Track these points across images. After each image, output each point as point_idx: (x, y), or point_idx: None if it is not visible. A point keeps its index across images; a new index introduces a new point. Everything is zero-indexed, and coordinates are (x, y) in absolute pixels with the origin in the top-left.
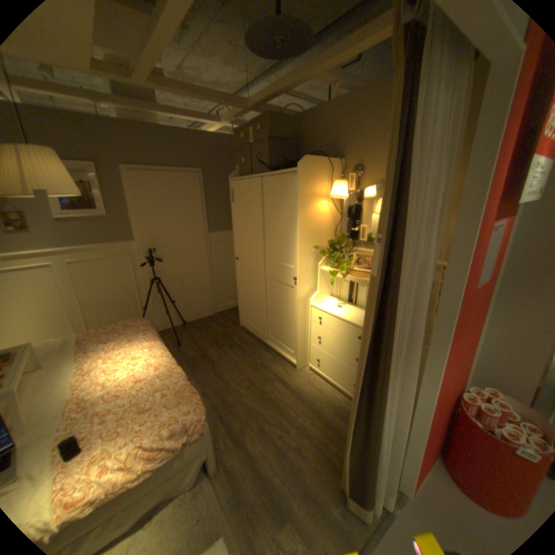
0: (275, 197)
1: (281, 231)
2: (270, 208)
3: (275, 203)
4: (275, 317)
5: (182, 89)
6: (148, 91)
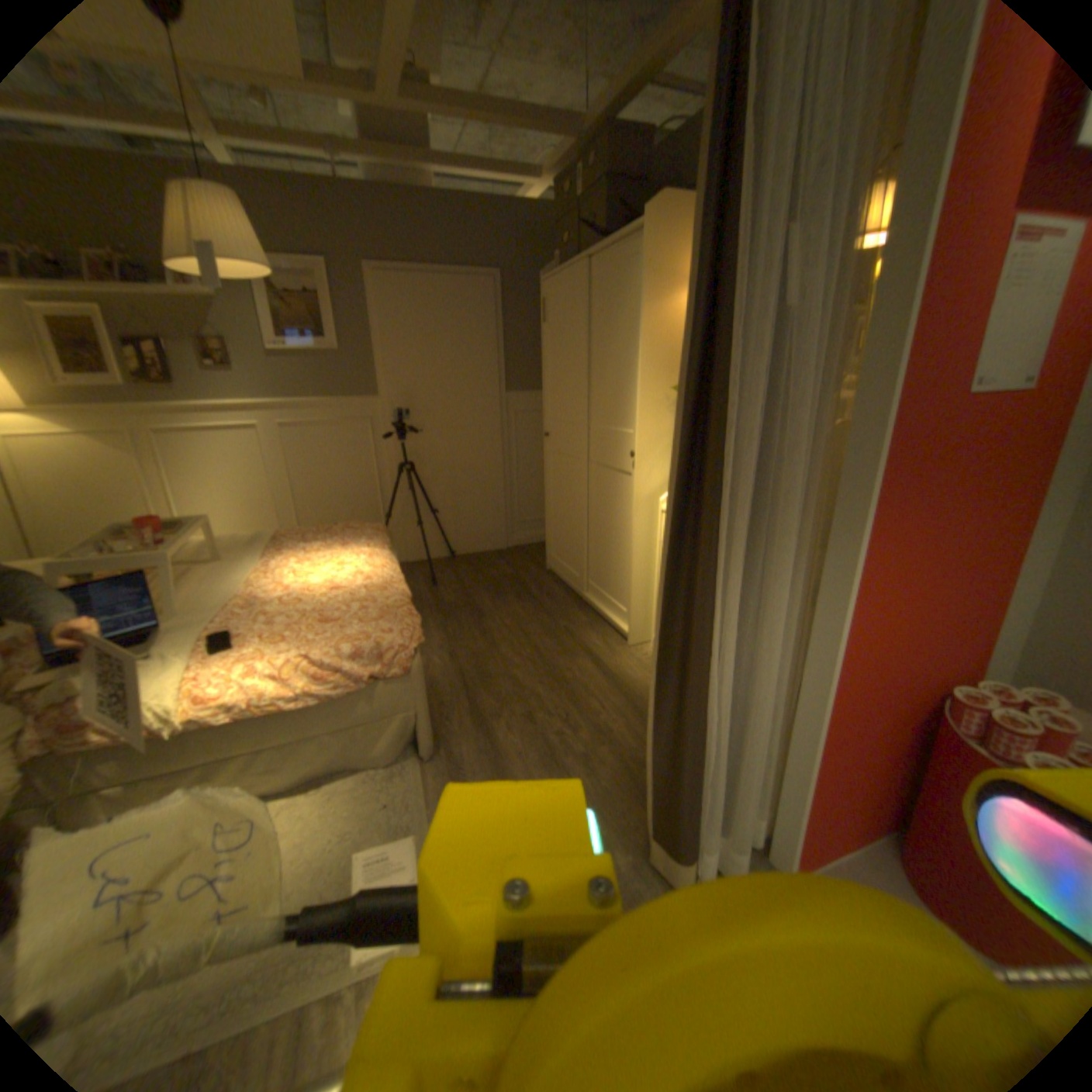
0: (610, 293)
1: (616, 361)
2: (602, 318)
3: (609, 305)
4: (601, 543)
5: (461, 104)
6: (418, 128)
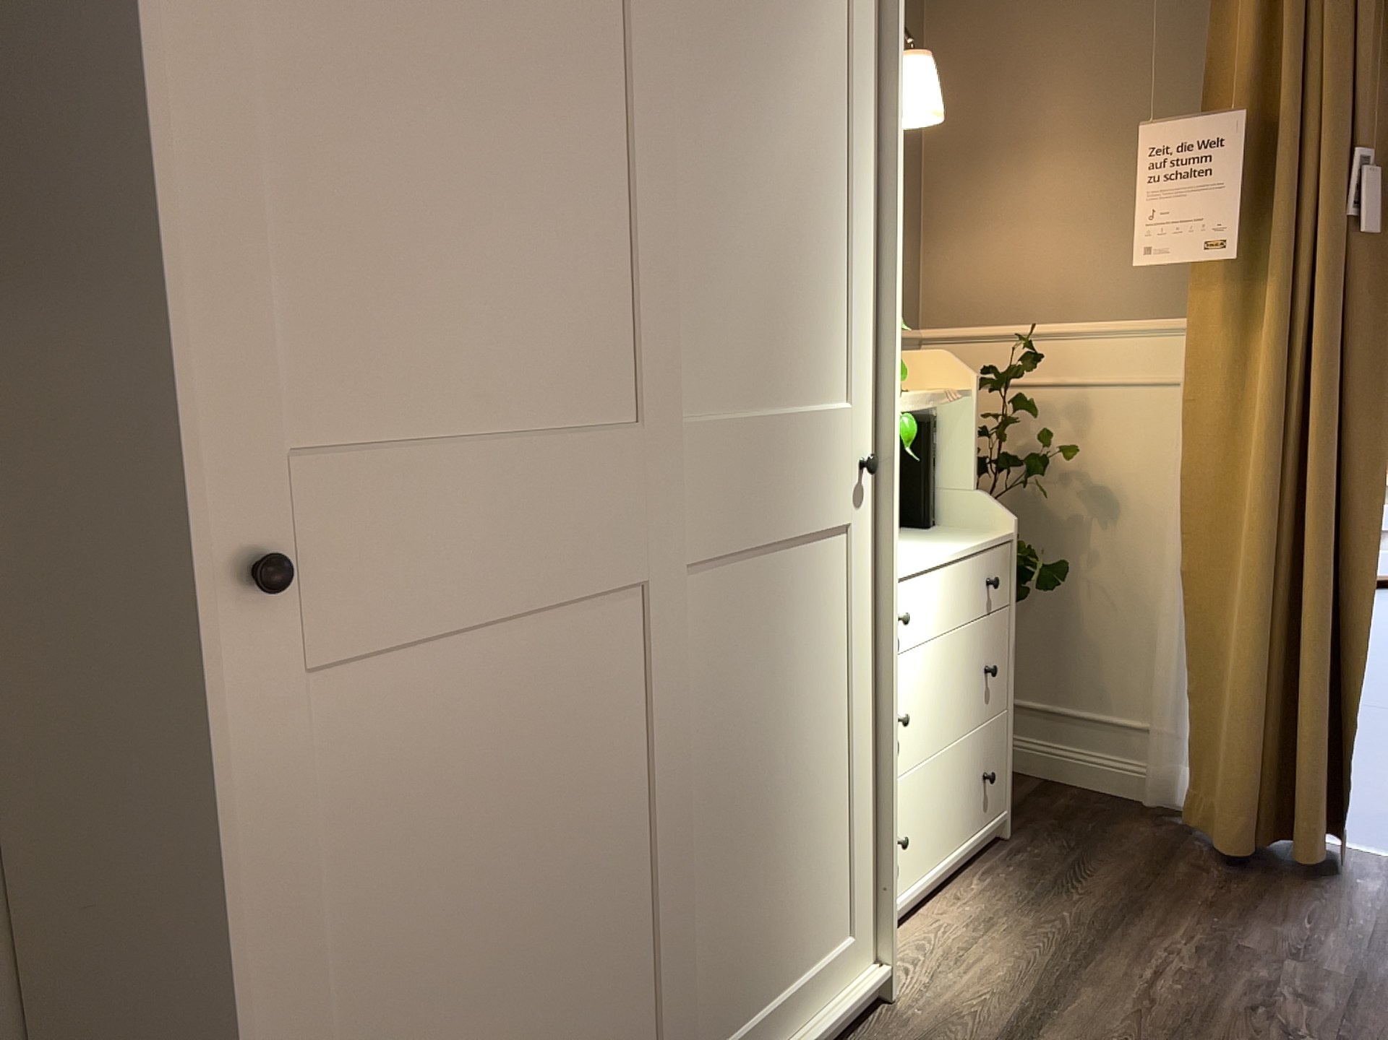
0: None
1: (782, 194)
2: (713, 20)
3: None
4: (744, 849)
5: None
6: None
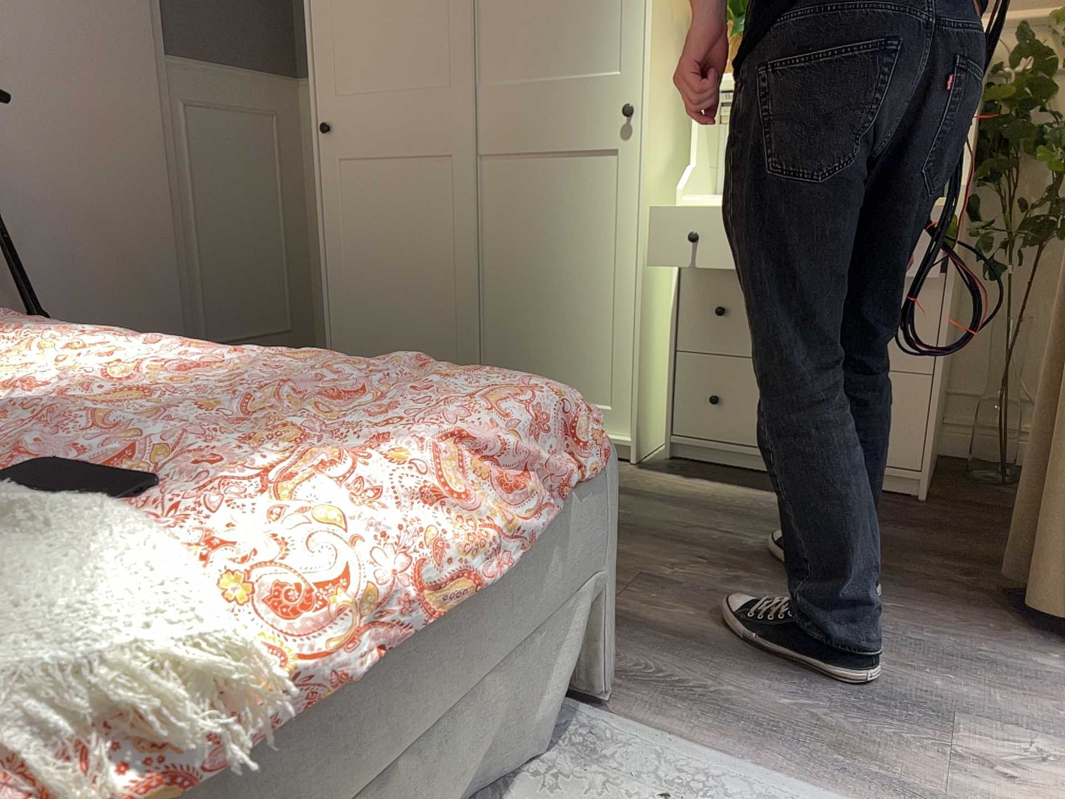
0: None
1: None
2: None
3: None
4: (524, 307)
5: None
6: None
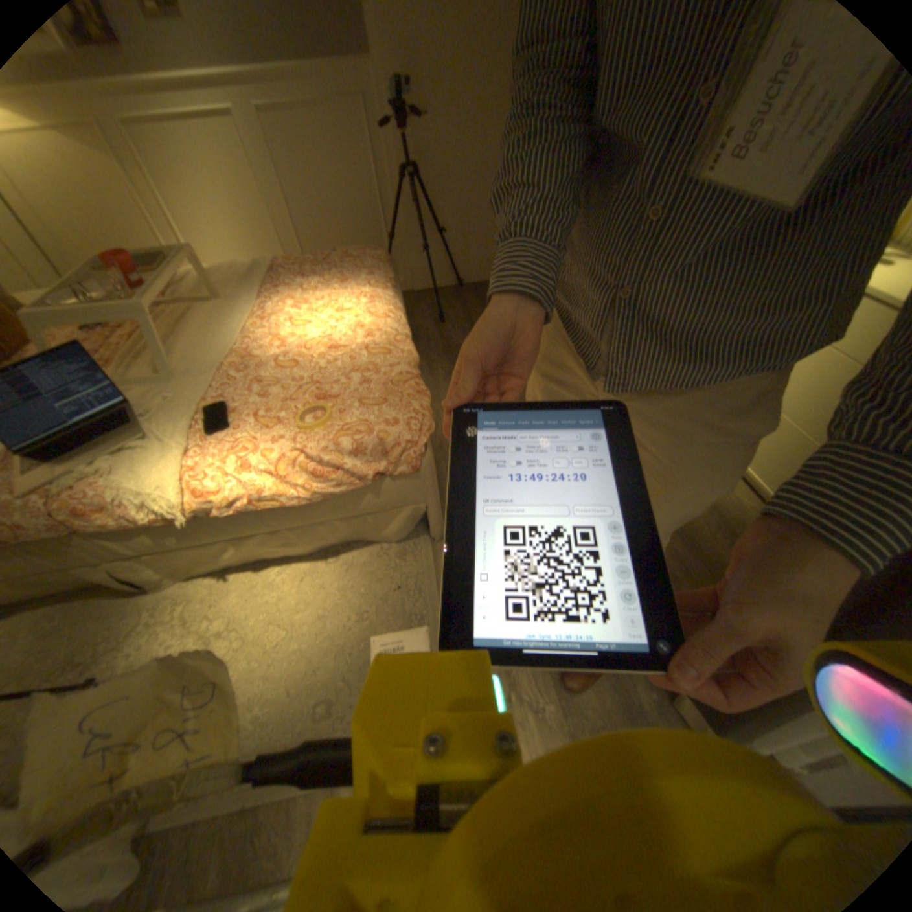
0: None
1: None
2: None
3: None
4: None
5: None
6: None
